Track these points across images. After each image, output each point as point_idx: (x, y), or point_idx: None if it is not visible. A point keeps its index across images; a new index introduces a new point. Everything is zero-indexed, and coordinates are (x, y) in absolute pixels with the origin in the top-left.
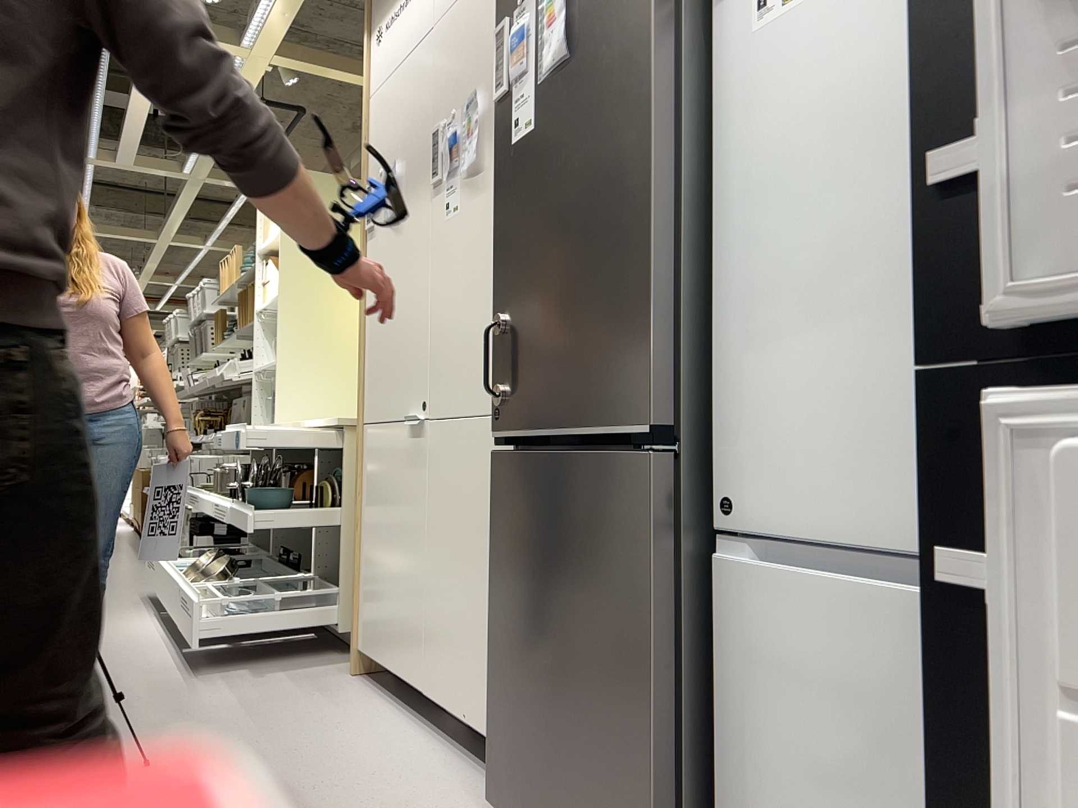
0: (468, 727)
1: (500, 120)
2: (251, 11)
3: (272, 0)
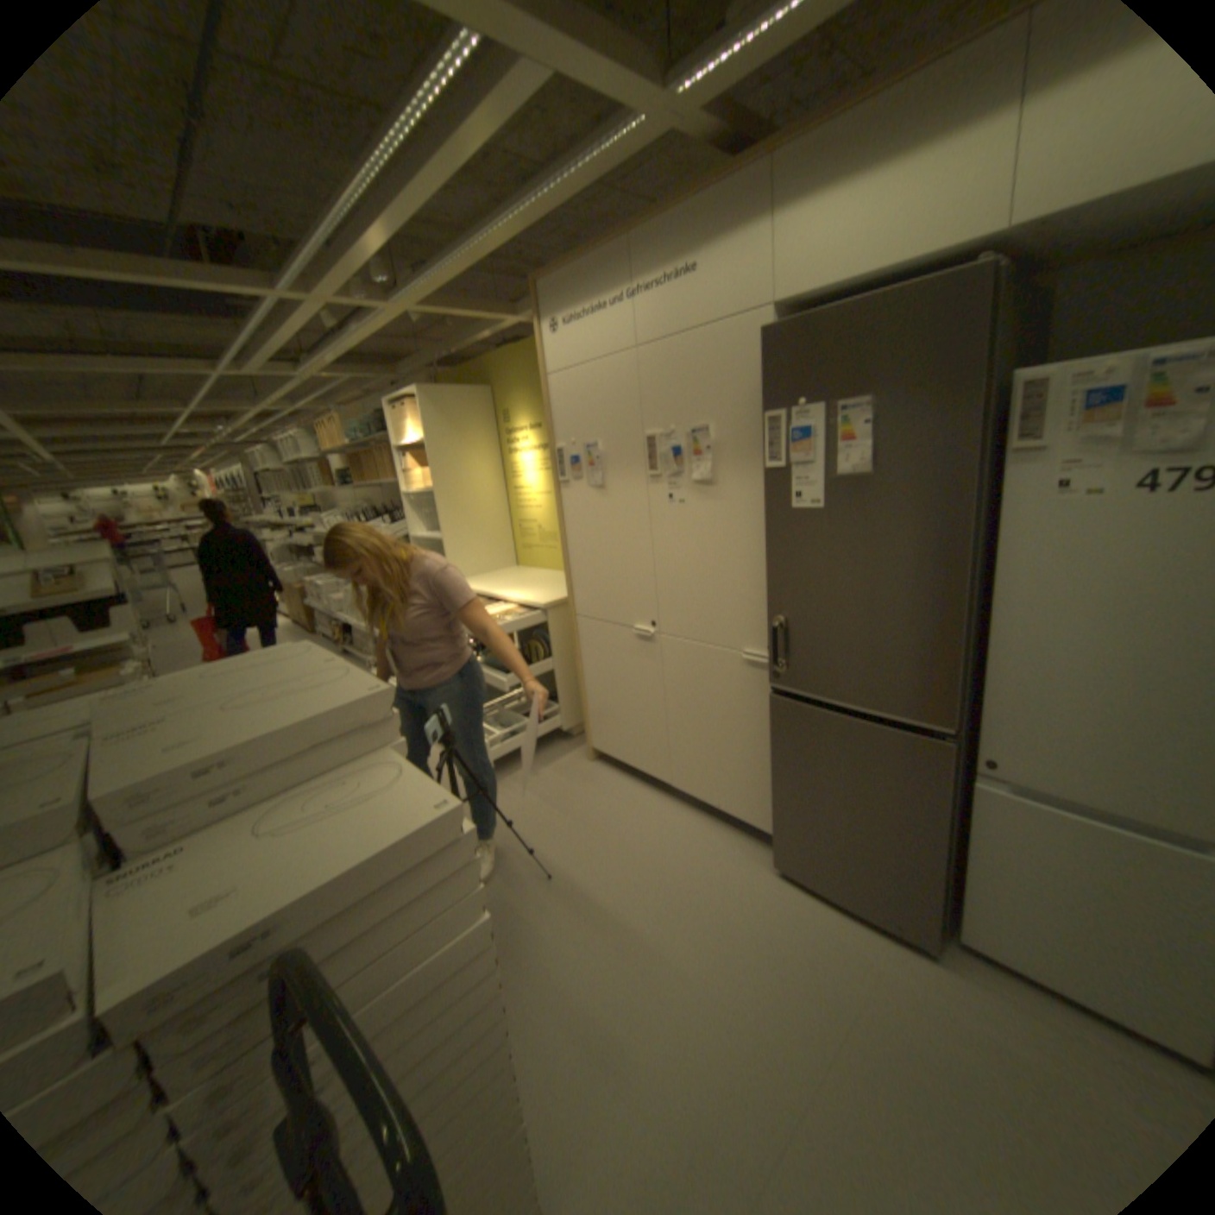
0: (723, 811)
1: (772, 482)
2: (403, 276)
3: (429, 273)
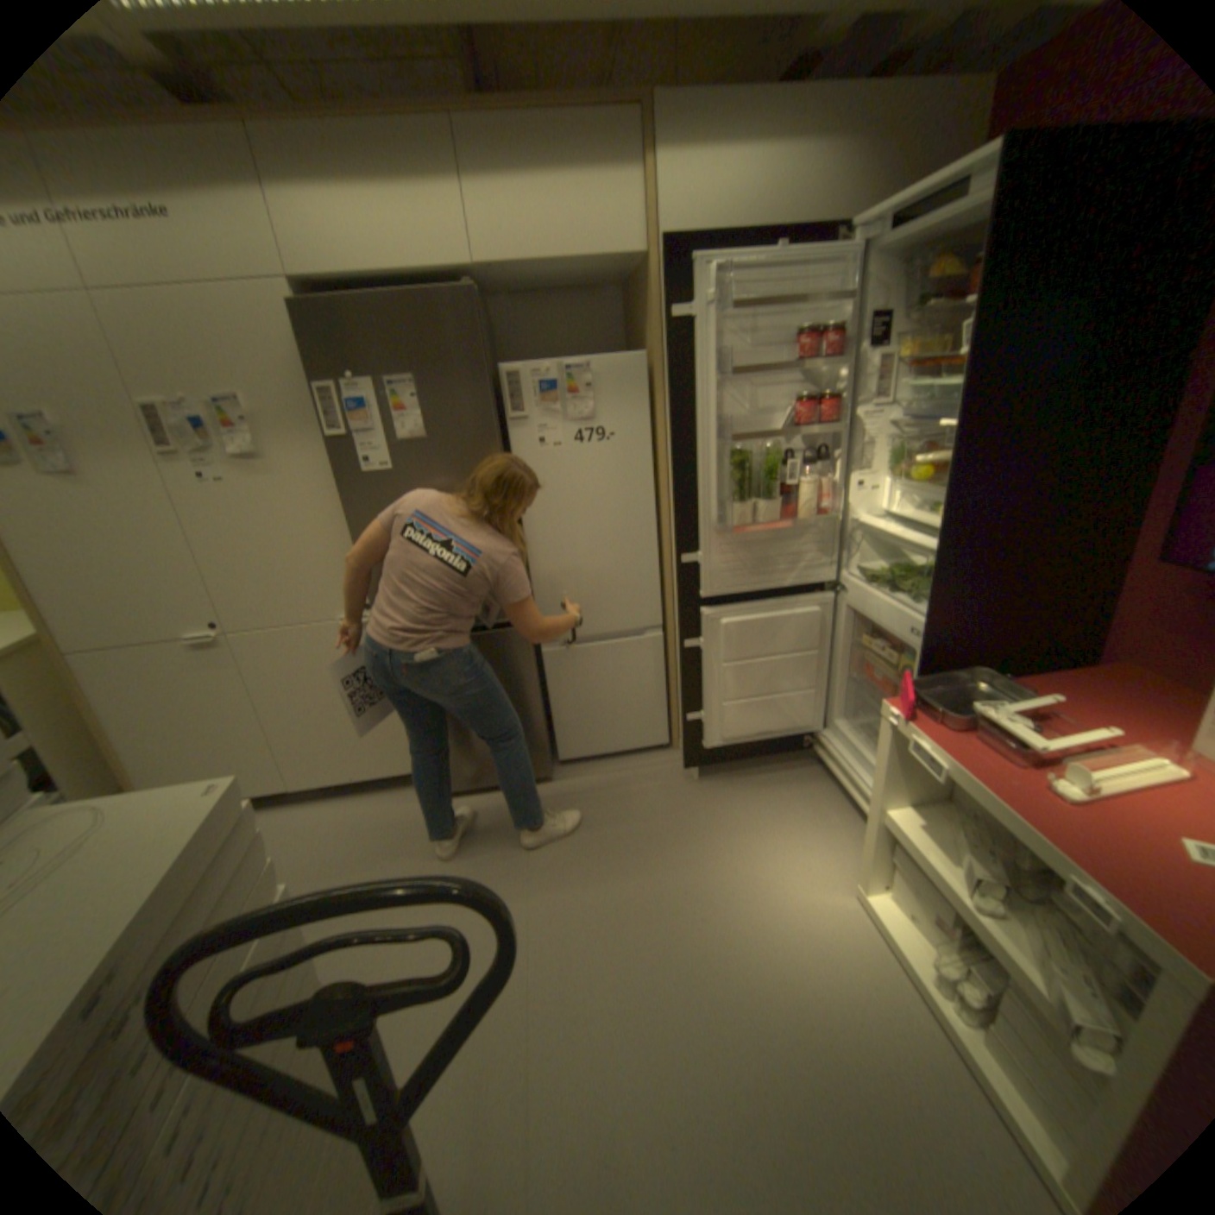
0: (355, 781)
1: (336, 450)
2: None
3: None
